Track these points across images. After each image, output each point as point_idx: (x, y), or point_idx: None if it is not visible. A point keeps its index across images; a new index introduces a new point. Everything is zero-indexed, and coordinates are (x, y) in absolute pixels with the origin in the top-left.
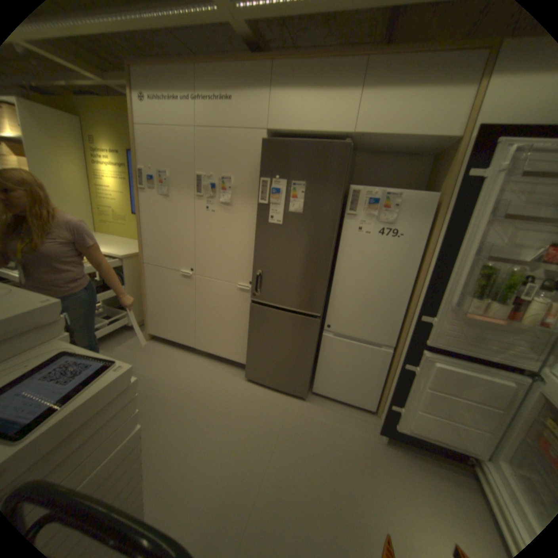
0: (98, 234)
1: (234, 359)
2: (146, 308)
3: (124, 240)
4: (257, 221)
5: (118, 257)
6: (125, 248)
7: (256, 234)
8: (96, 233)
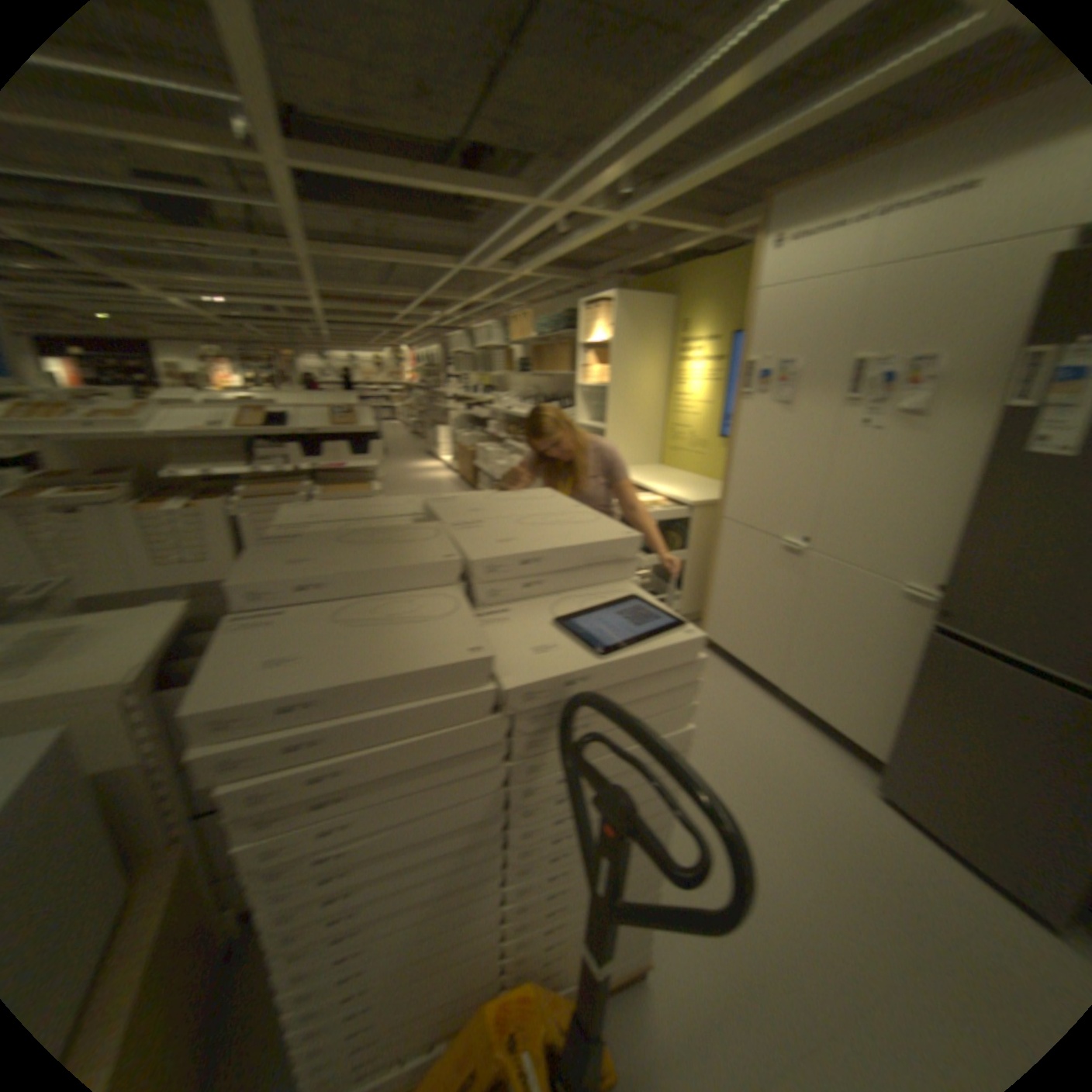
0: (662, 468)
1: (859, 741)
2: (709, 592)
3: (697, 480)
4: (991, 449)
5: (684, 504)
6: (697, 491)
7: (982, 478)
8: (659, 467)
